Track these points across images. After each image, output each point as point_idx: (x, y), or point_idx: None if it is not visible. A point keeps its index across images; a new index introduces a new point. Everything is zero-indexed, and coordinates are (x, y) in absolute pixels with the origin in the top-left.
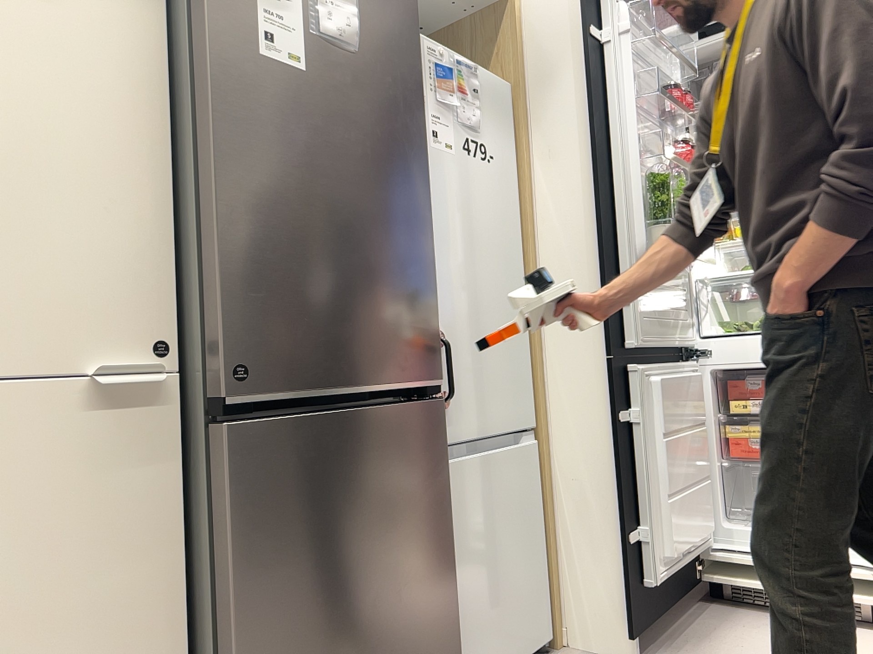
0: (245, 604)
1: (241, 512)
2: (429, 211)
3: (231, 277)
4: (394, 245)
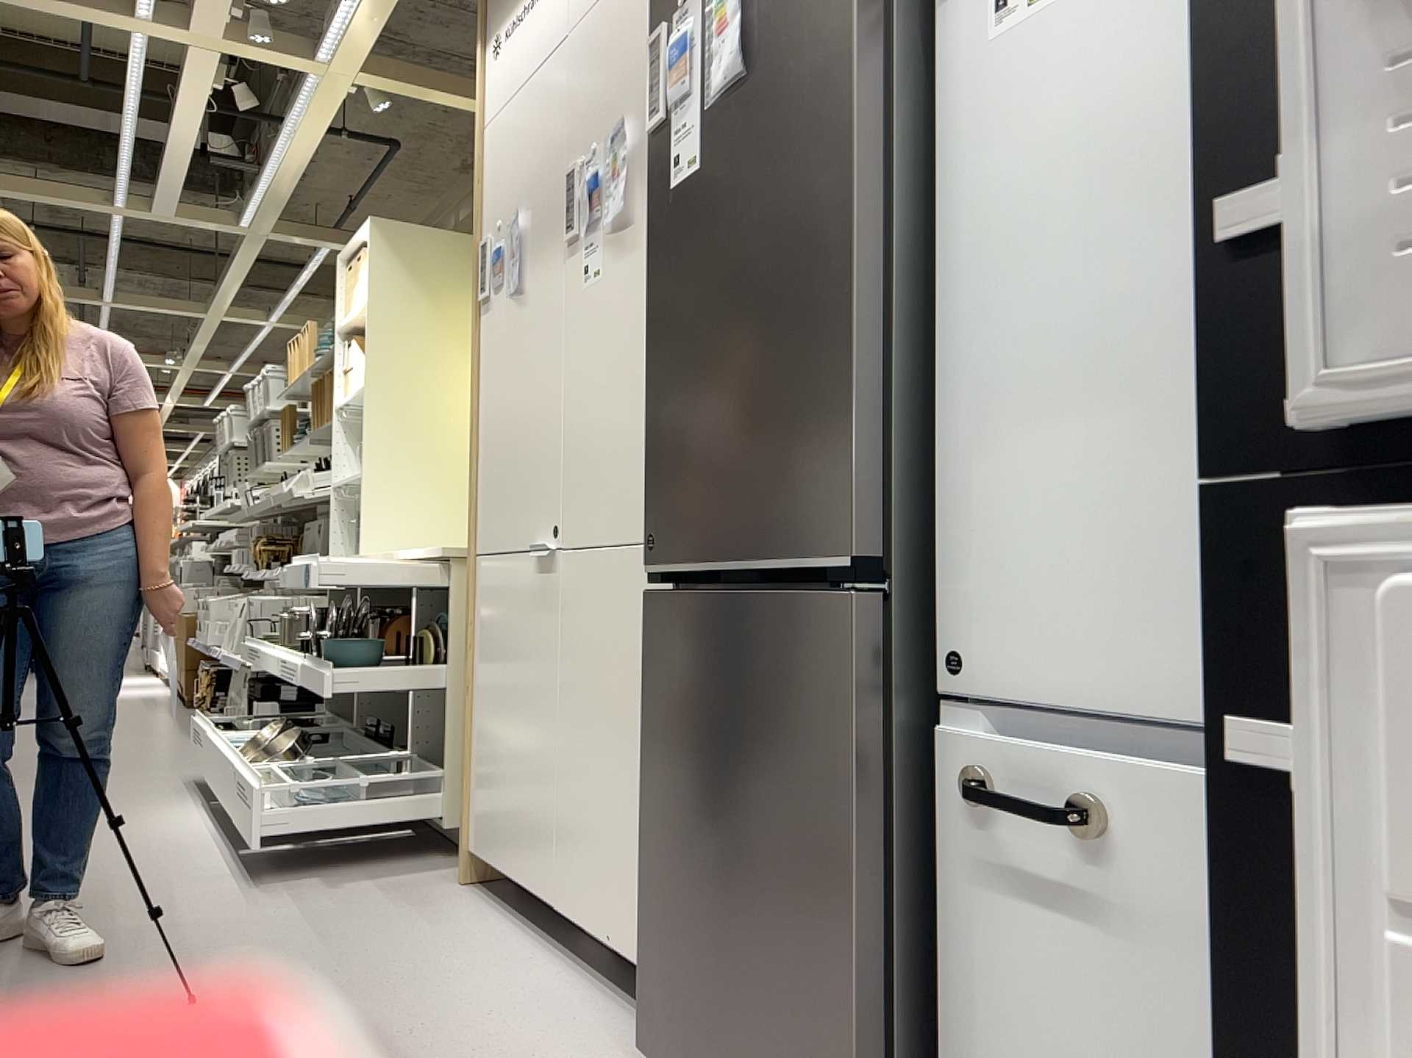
0: (648, 775)
1: (649, 684)
2: (852, 240)
3: (651, 445)
4: (785, 339)
